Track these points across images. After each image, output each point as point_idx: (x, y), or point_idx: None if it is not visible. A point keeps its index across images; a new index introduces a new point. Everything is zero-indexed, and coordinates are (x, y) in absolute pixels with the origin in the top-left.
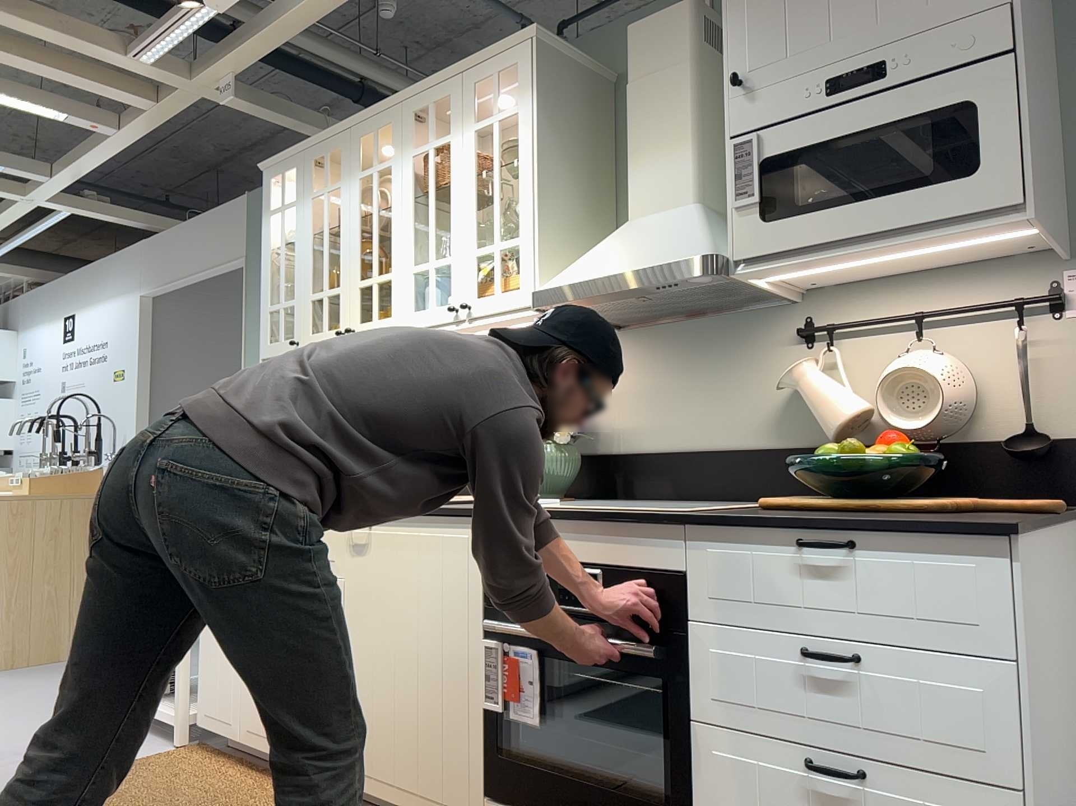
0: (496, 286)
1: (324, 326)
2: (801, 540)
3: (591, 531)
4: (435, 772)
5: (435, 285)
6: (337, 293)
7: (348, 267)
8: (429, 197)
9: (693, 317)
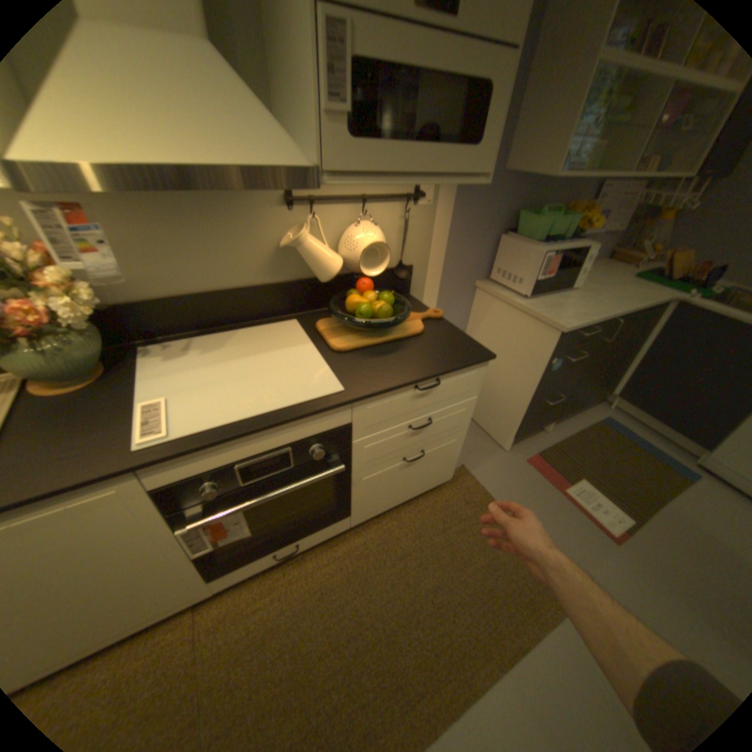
0: None
1: None
2: (416, 386)
3: (278, 429)
4: (150, 606)
5: None
6: None
7: None
8: None
9: None
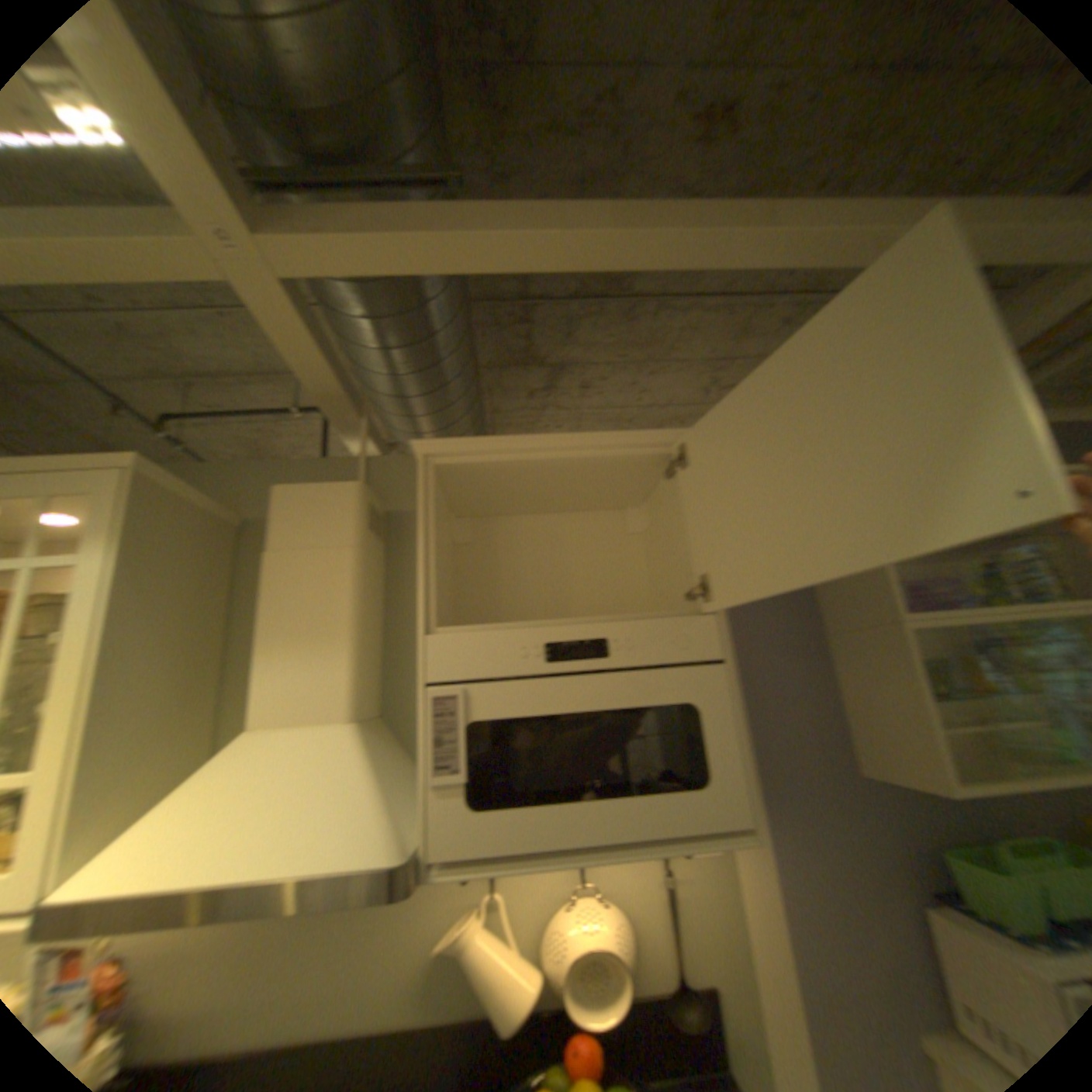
0: None
1: None
2: None
3: None
4: None
5: None
6: None
7: None
8: None
9: None
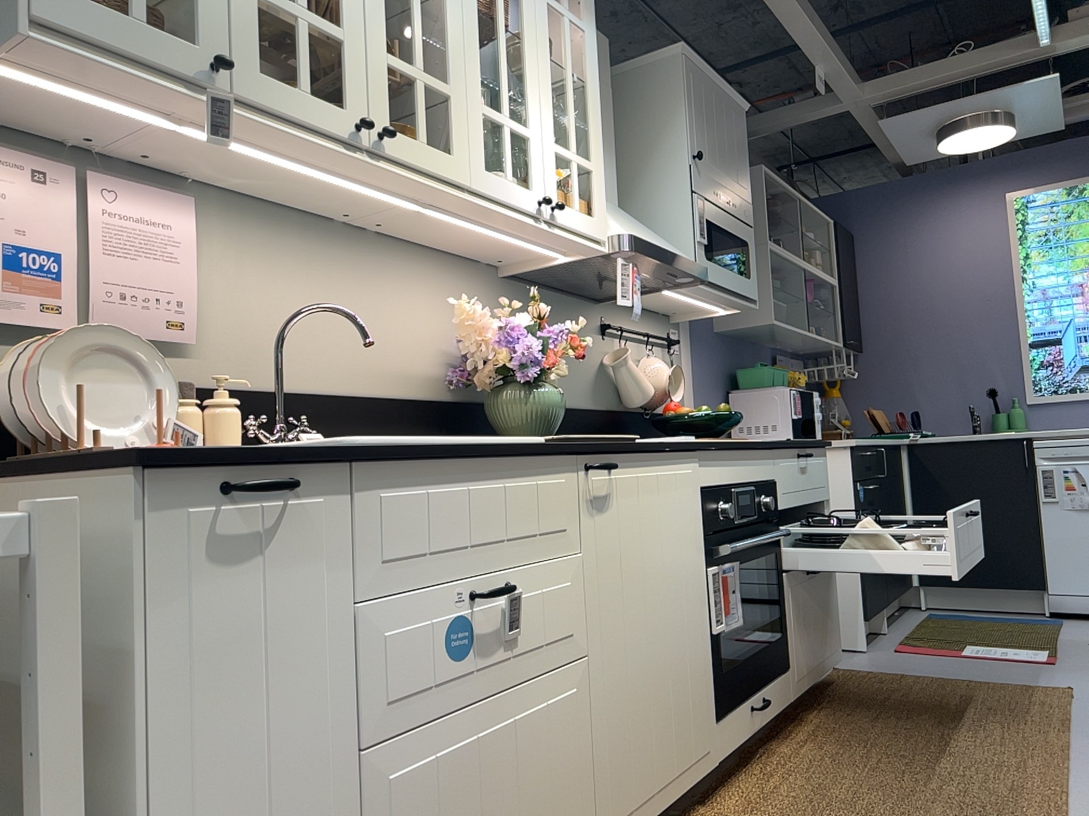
0: (577, 202)
1: (305, 82)
2: (799, 454)
3: (748, 457)
4: (687, 733)
5: (507, 153)
6: (335, 37)
7: (362, 8)
8: (499, 28)
9: (555, 290)
